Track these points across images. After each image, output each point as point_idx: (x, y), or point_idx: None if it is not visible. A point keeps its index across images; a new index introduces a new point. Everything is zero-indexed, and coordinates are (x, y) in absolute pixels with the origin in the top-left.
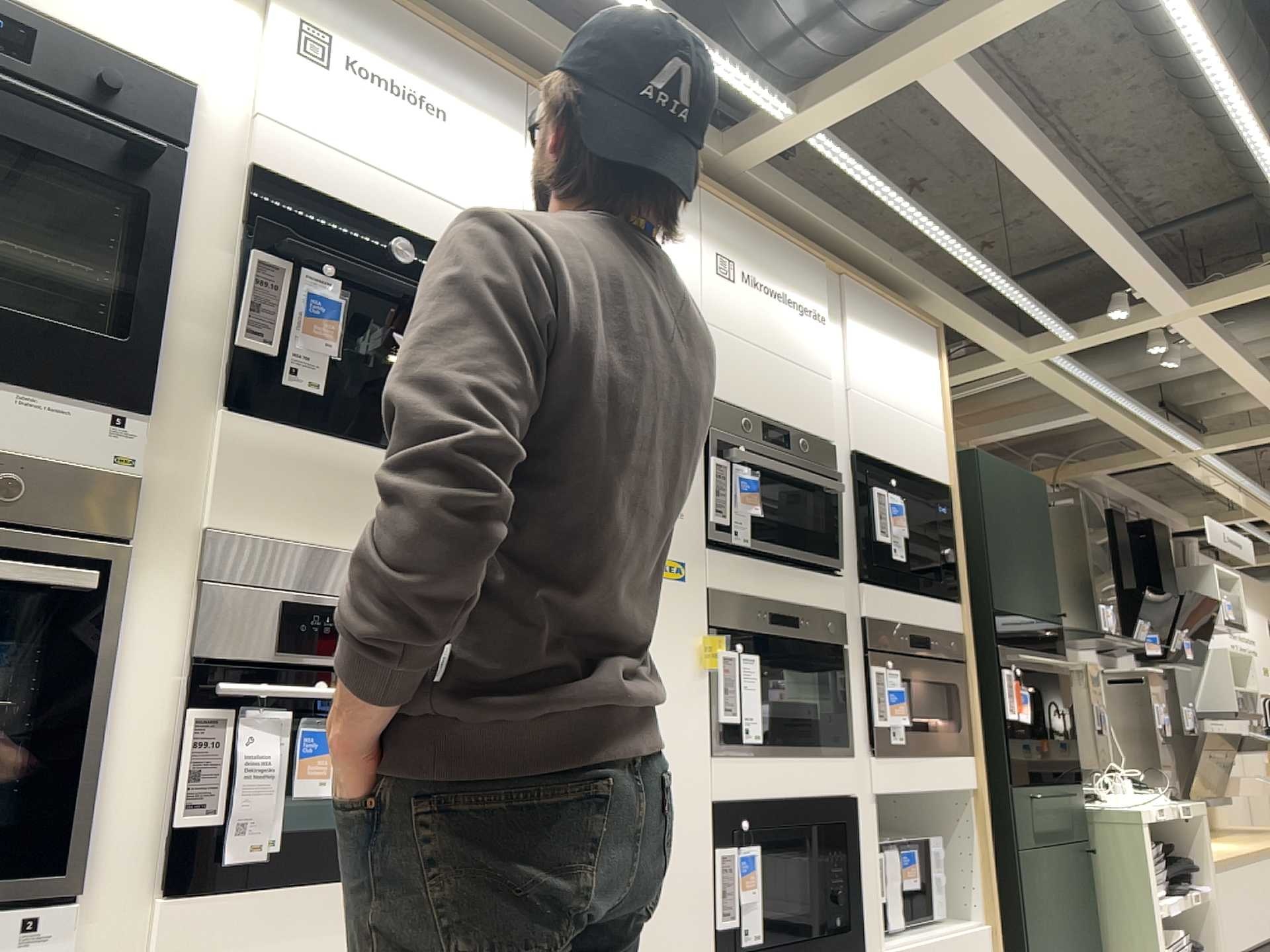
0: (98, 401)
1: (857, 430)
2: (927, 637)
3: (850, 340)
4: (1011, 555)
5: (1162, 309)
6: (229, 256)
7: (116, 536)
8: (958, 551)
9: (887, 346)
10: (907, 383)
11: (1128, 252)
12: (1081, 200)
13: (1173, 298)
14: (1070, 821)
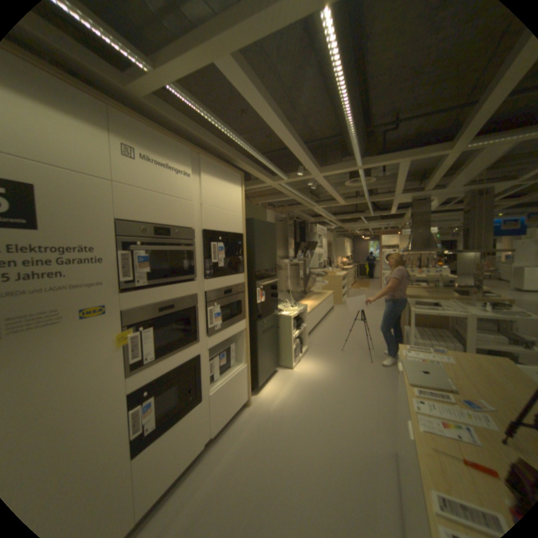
0: None
1: (204, 221)
2: (230, 289)
3: (202, 184)
4: (262, 252)
5: (313, 174)
6: None
7: None
8: (244, 256)
9: (220, 185)
10: (228, 199)
11: (305, 156)
12: (290, 136)
13: (317, 171)
14: (273, 322)
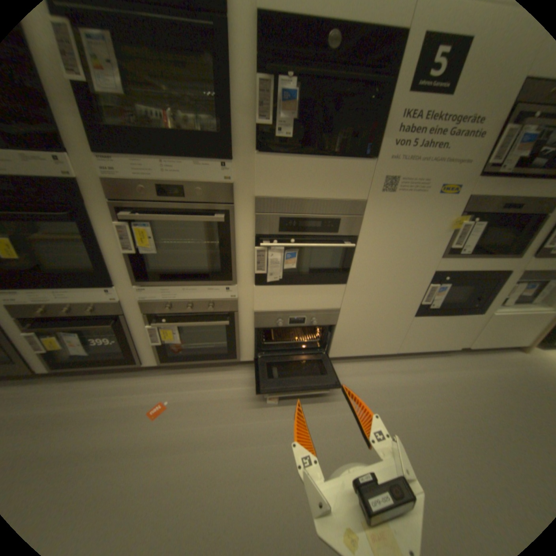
0: (215, 158)
1: None
2: None
3: None
4: None
5: None
6: (250, 76)
7: (229, 201)
8: None
9: None
10: None
11: None
12: None
13: None
14: None
